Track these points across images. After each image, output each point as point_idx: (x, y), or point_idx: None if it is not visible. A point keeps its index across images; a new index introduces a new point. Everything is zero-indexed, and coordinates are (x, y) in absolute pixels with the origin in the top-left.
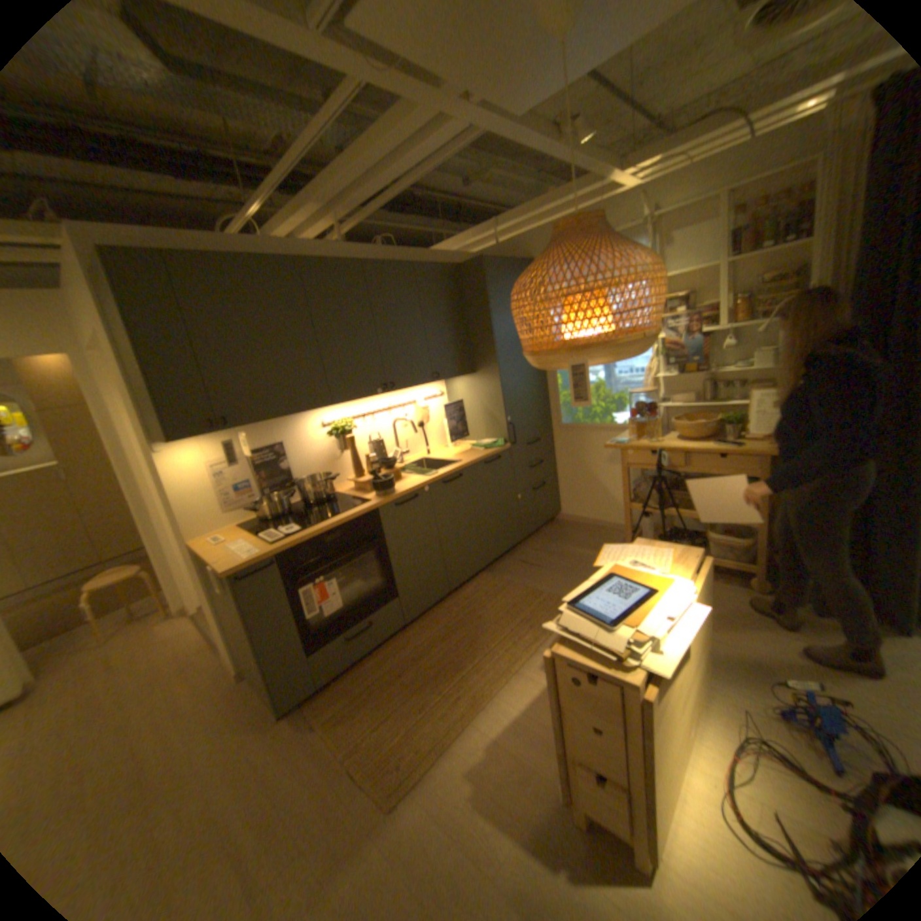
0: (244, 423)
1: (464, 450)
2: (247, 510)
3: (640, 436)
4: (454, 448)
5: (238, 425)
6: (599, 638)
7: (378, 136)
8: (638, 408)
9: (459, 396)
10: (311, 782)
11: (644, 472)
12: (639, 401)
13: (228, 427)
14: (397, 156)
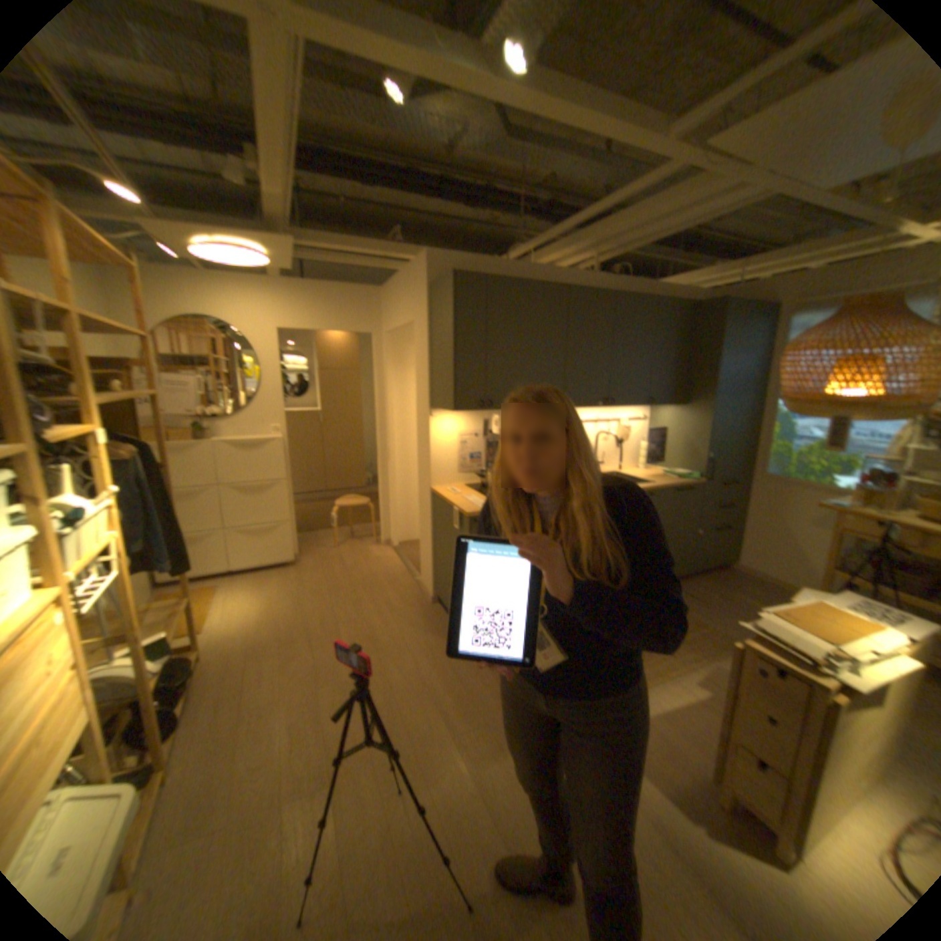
0: (496, 409)
1: (656, 474)
2: (477, 476)
3: (866, 505)
4: (645, 470)
5: (491, 409)
6: (798, 645)
7: (675, 197)
8: (871, 476)
9: (662, 423)
10: (492, 688)
11: (860, 545)
12: (874, 469)
13: (485, 410)
14: (681, 211)
